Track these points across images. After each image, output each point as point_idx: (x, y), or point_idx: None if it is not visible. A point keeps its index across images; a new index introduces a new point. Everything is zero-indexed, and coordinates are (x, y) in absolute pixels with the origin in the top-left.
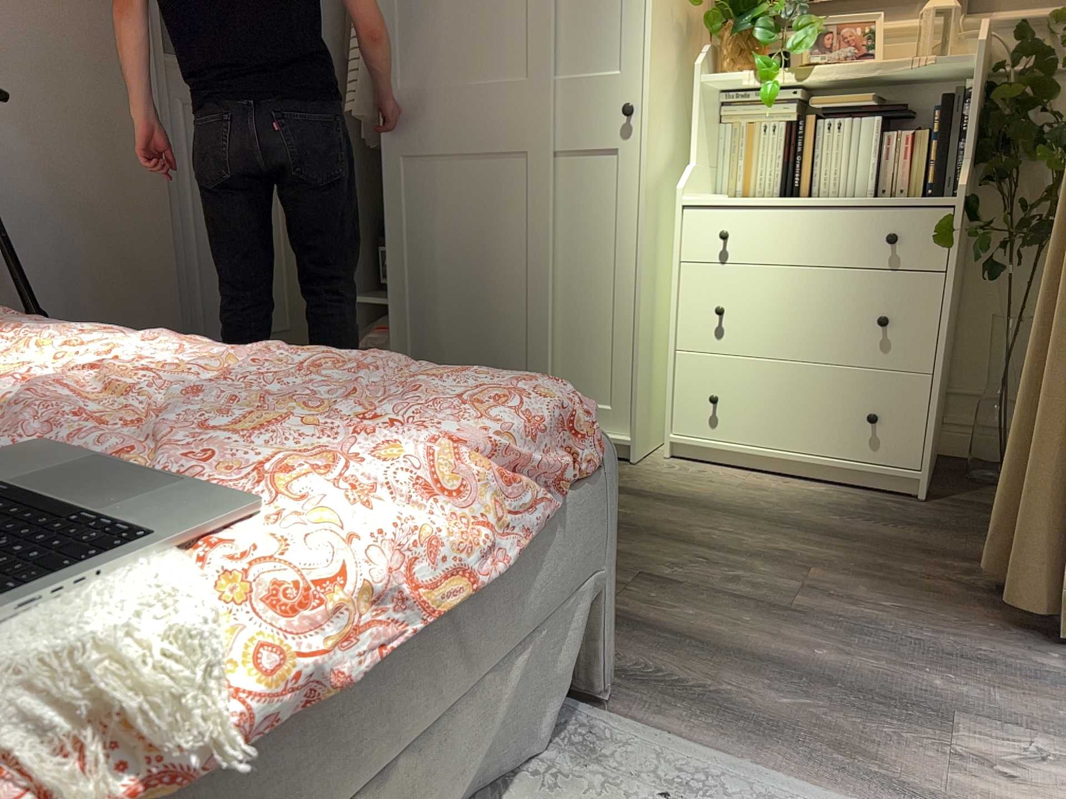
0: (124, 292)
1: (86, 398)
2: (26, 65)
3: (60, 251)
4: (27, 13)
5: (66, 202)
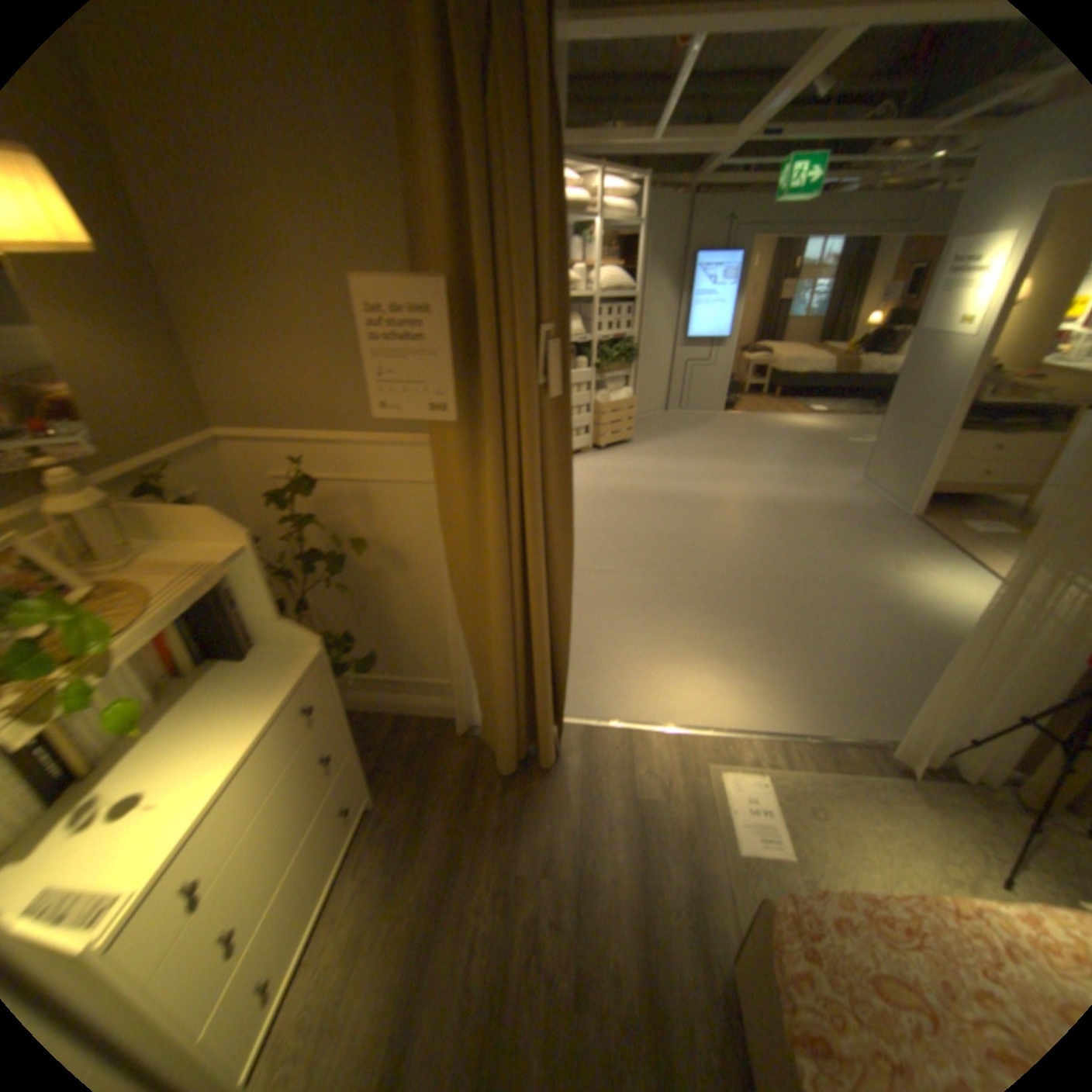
0: None
1: None
2: None
3: None
4: None
5: None
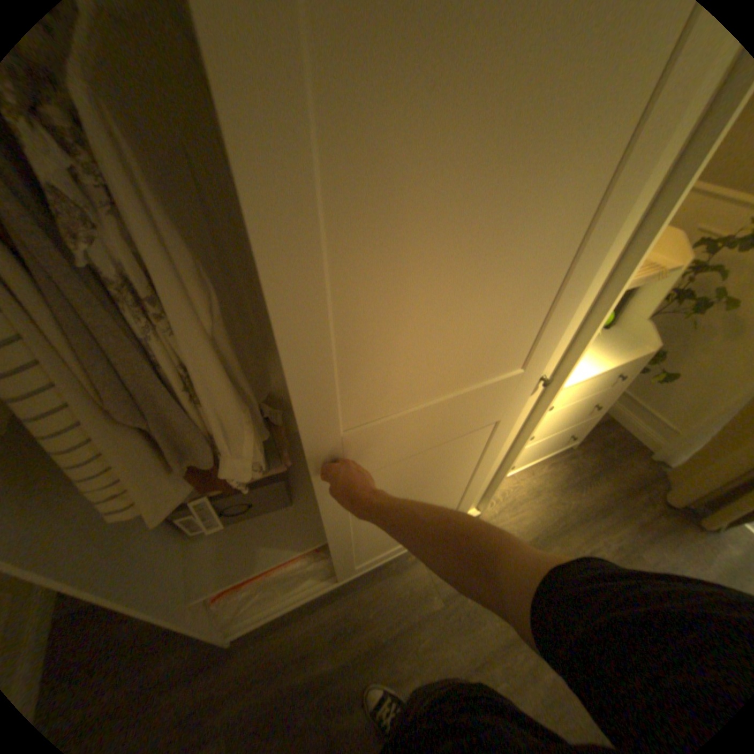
0: None
1: None
2: None
3: None
4: None
5: None
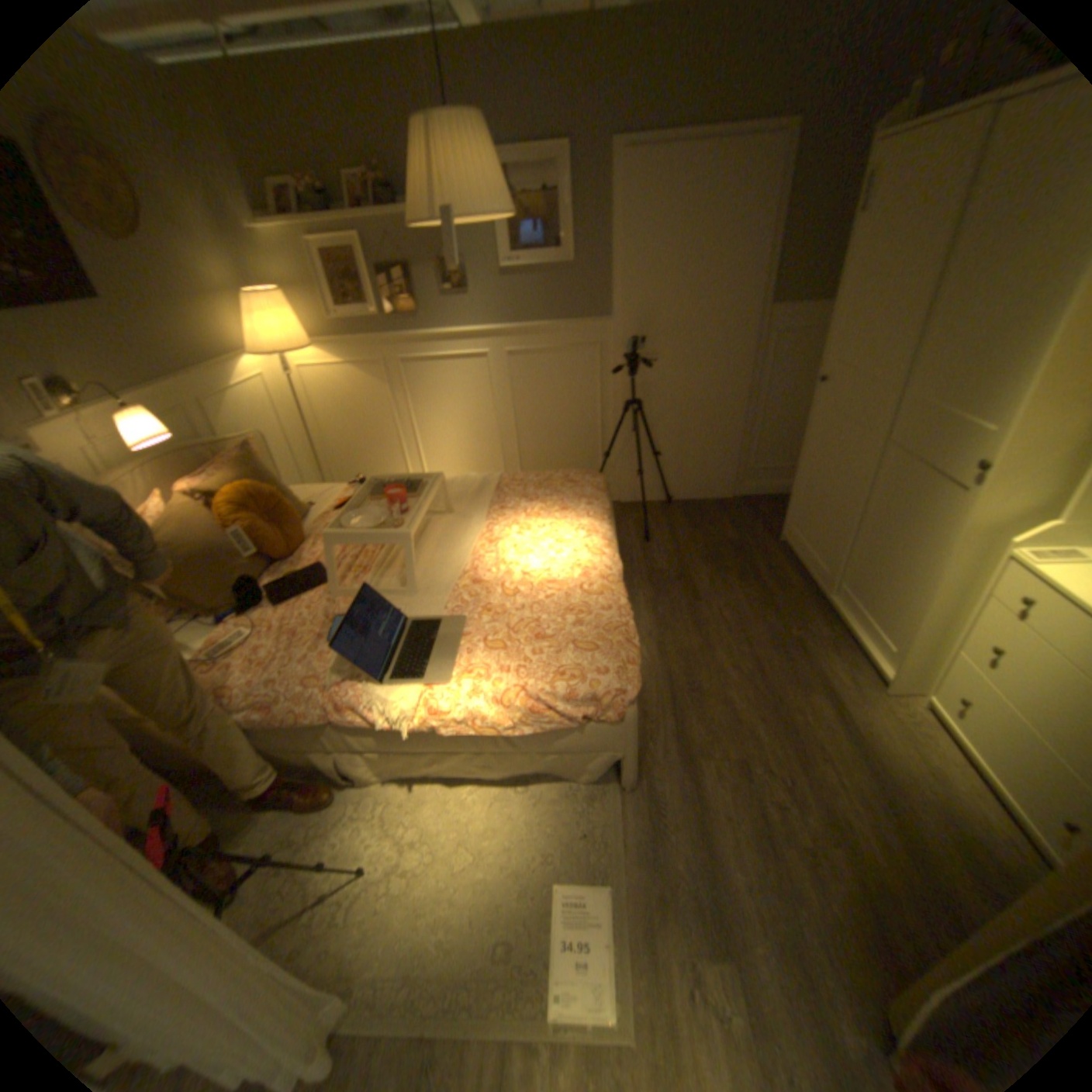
0: (706, 441)
1: (515, 586)
2: (680, 330)
3: (678, 421)
4: (687, 302)
5: (686, 397)
